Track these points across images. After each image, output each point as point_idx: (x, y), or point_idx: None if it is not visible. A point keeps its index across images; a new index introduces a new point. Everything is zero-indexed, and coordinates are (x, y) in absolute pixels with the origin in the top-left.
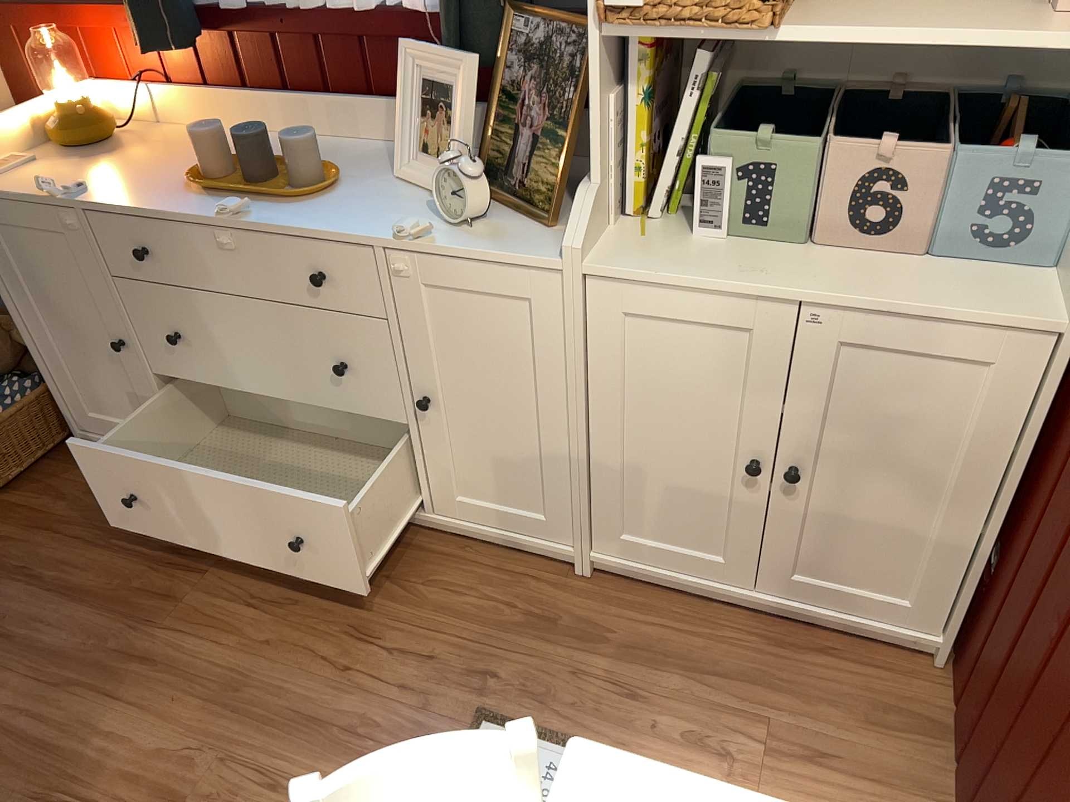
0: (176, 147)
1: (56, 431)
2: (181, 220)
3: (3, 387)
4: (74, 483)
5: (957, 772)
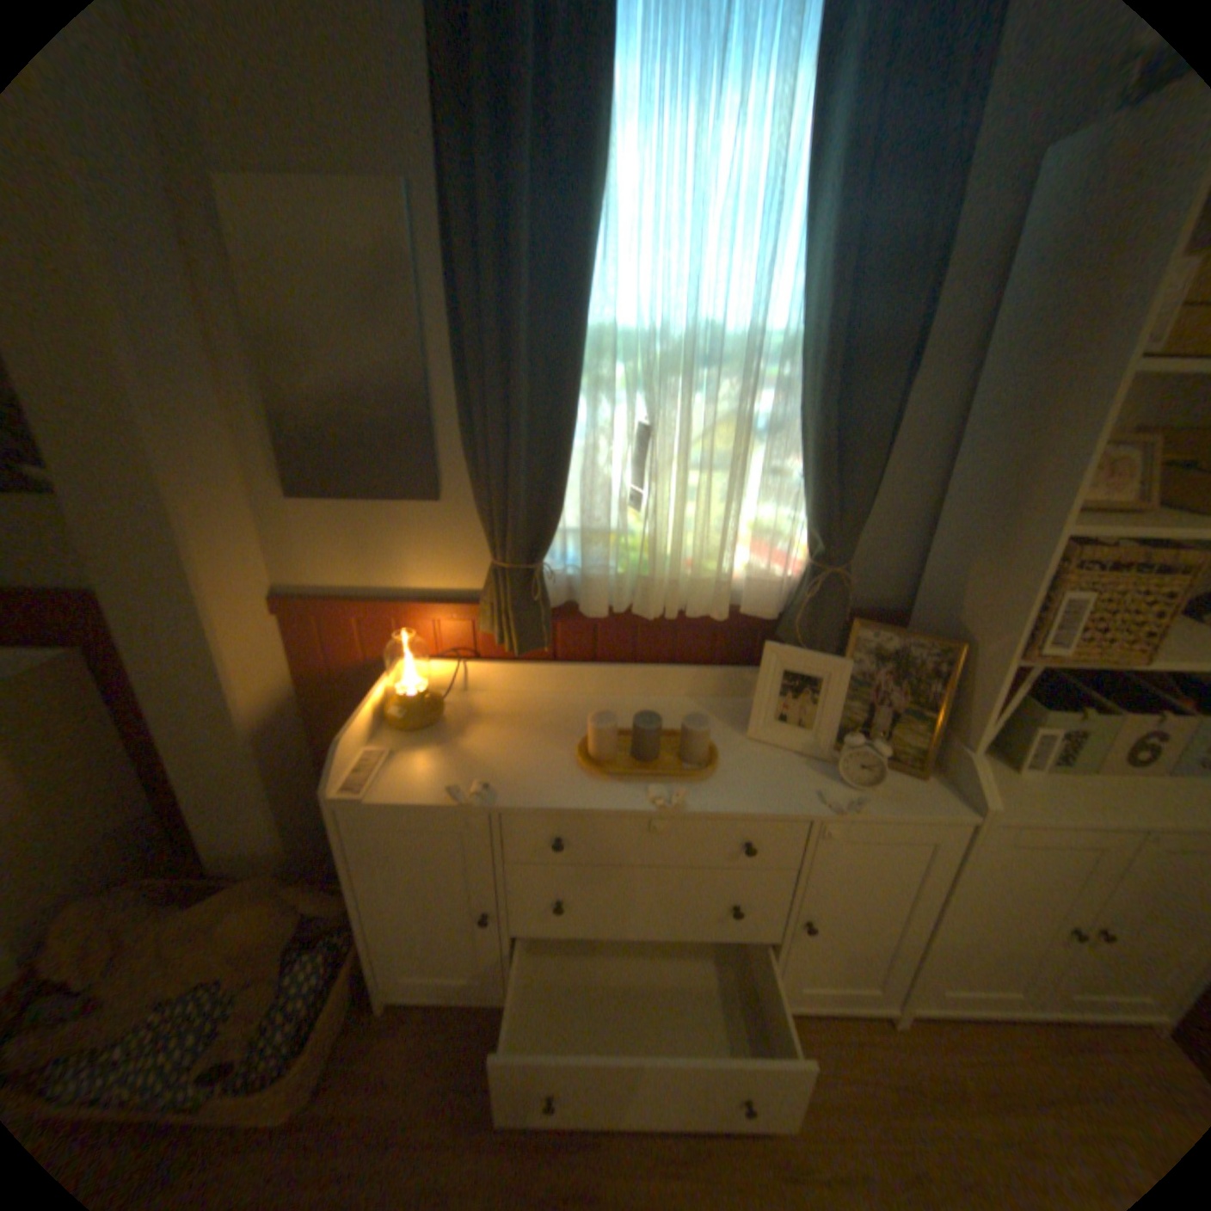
0: (511, 719)
1: (343, 1004)
2: (611, 815)
3: (292, 976)
4: (384, 1067)
5: None
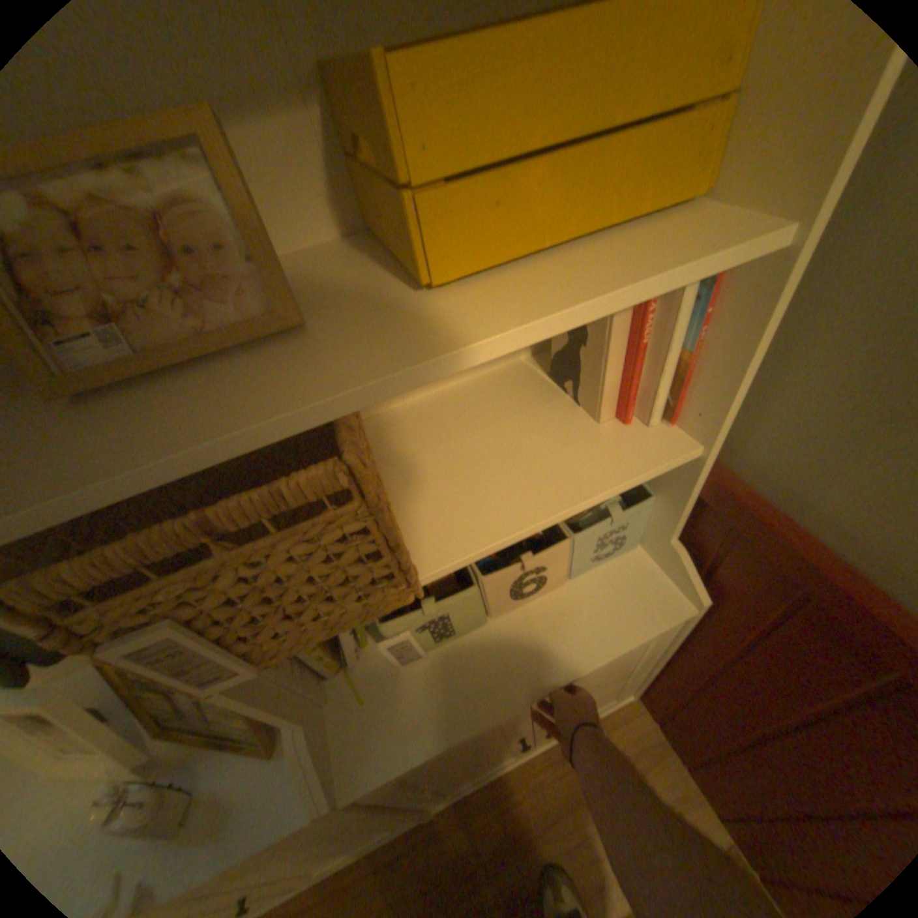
0: None
1: None
2: None
3: None
4: None
5: (691, 778)
